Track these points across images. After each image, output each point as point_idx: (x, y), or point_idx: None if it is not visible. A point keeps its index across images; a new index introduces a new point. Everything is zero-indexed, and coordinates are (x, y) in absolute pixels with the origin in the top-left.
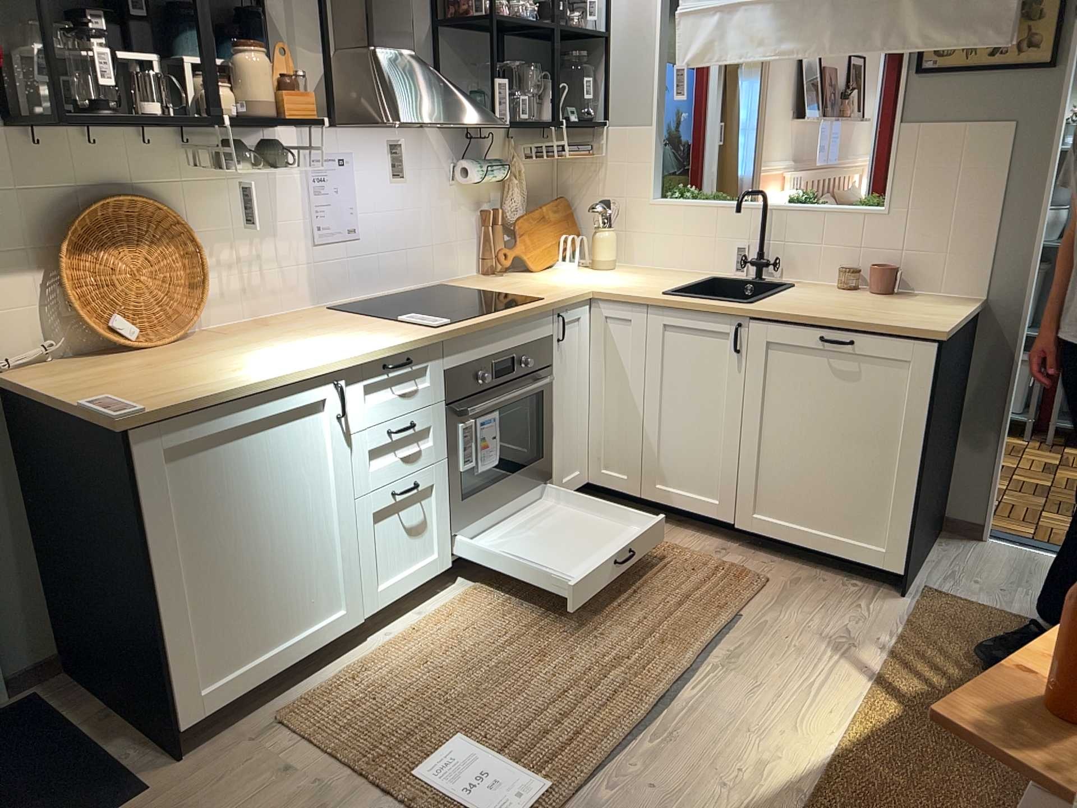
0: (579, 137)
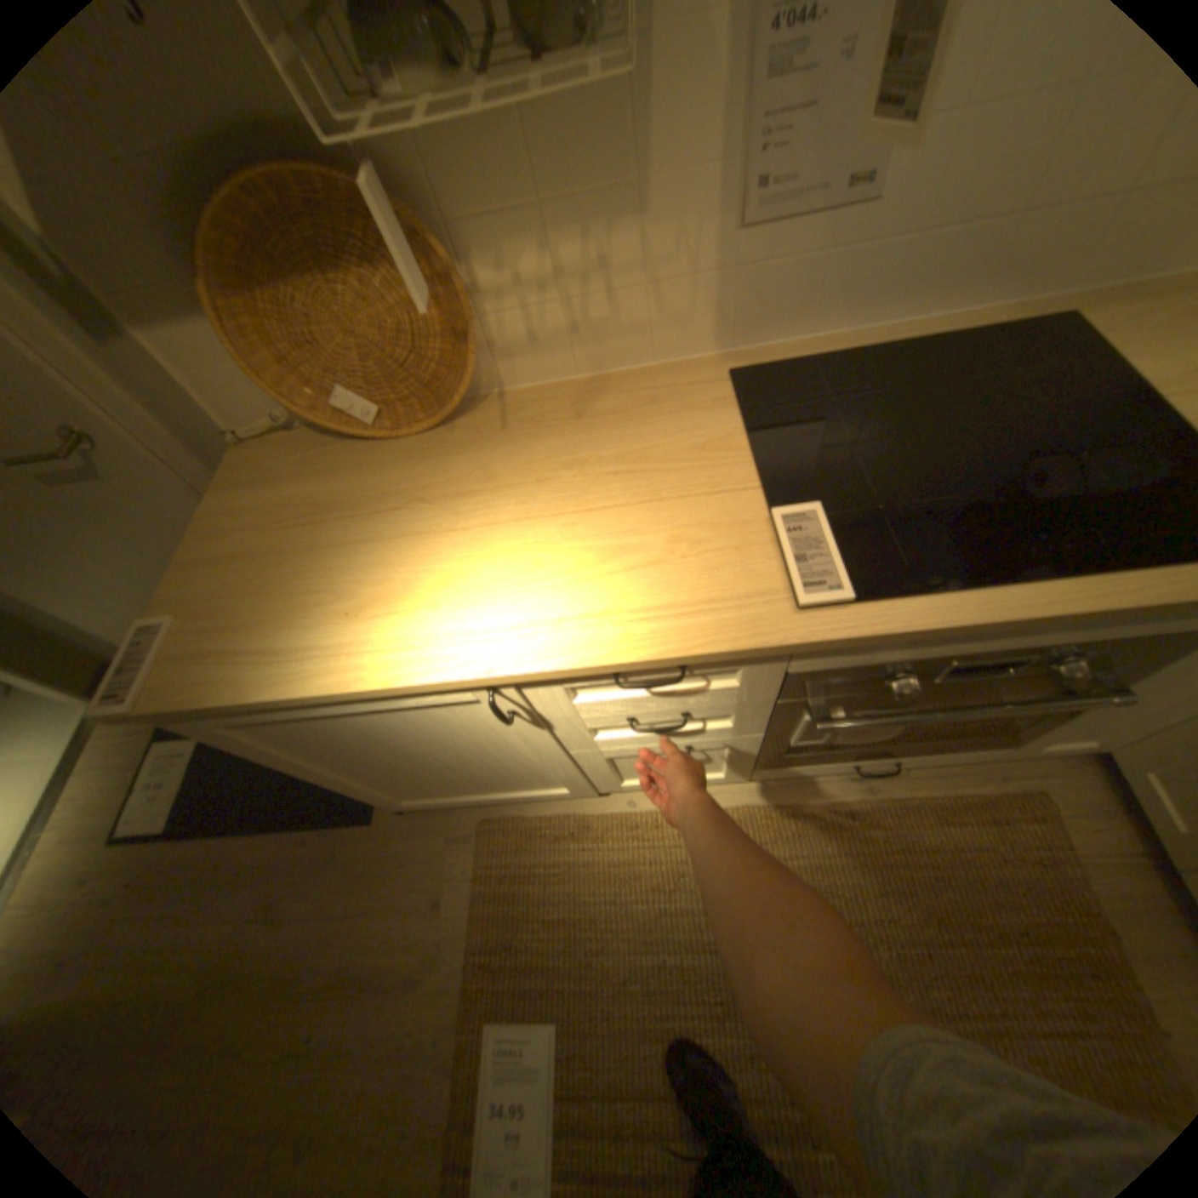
0: None
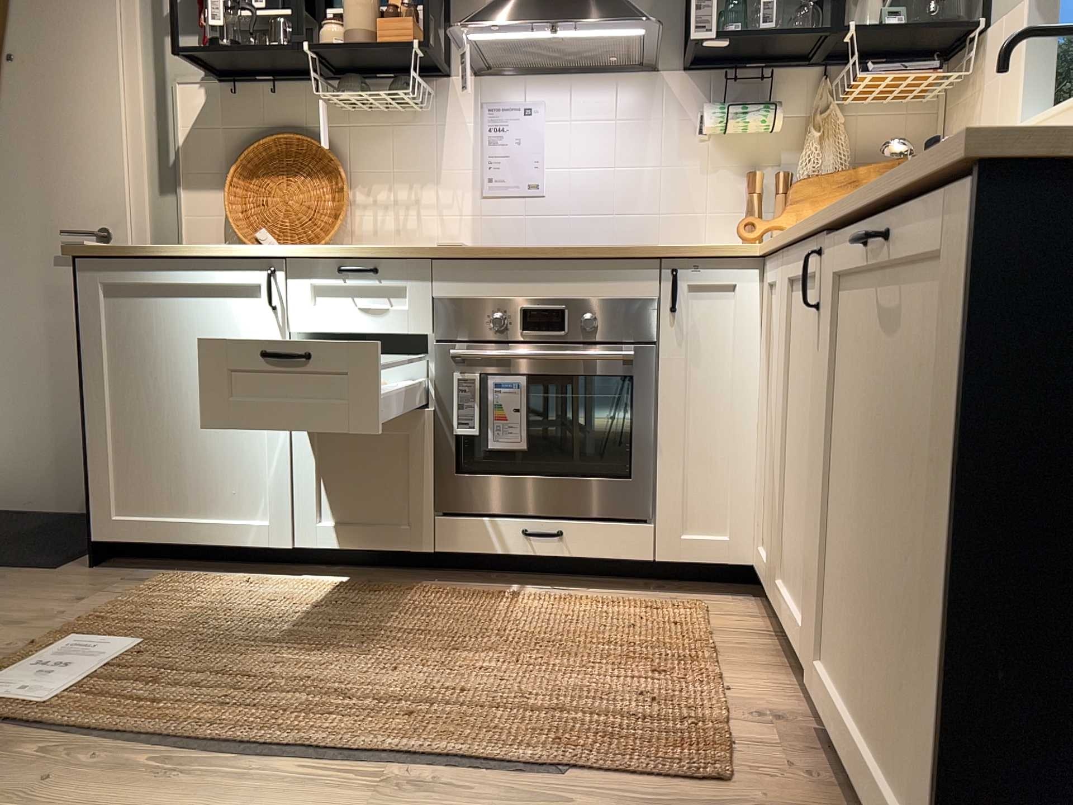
0: (959, 64)
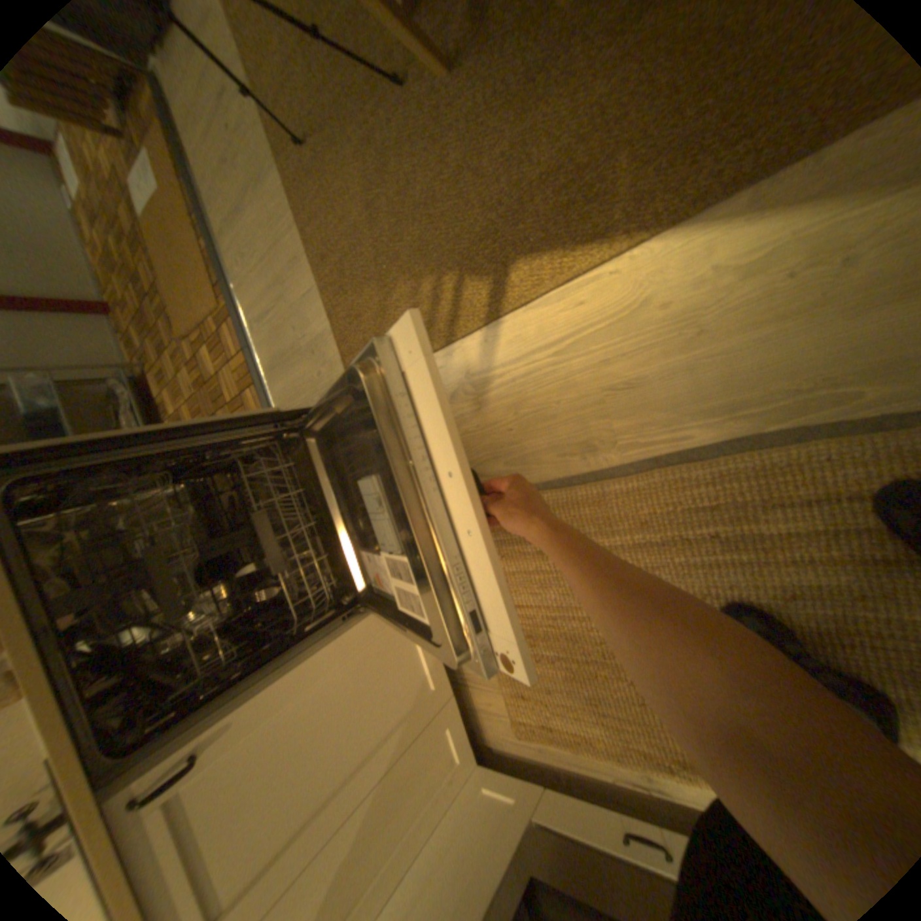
0: None
